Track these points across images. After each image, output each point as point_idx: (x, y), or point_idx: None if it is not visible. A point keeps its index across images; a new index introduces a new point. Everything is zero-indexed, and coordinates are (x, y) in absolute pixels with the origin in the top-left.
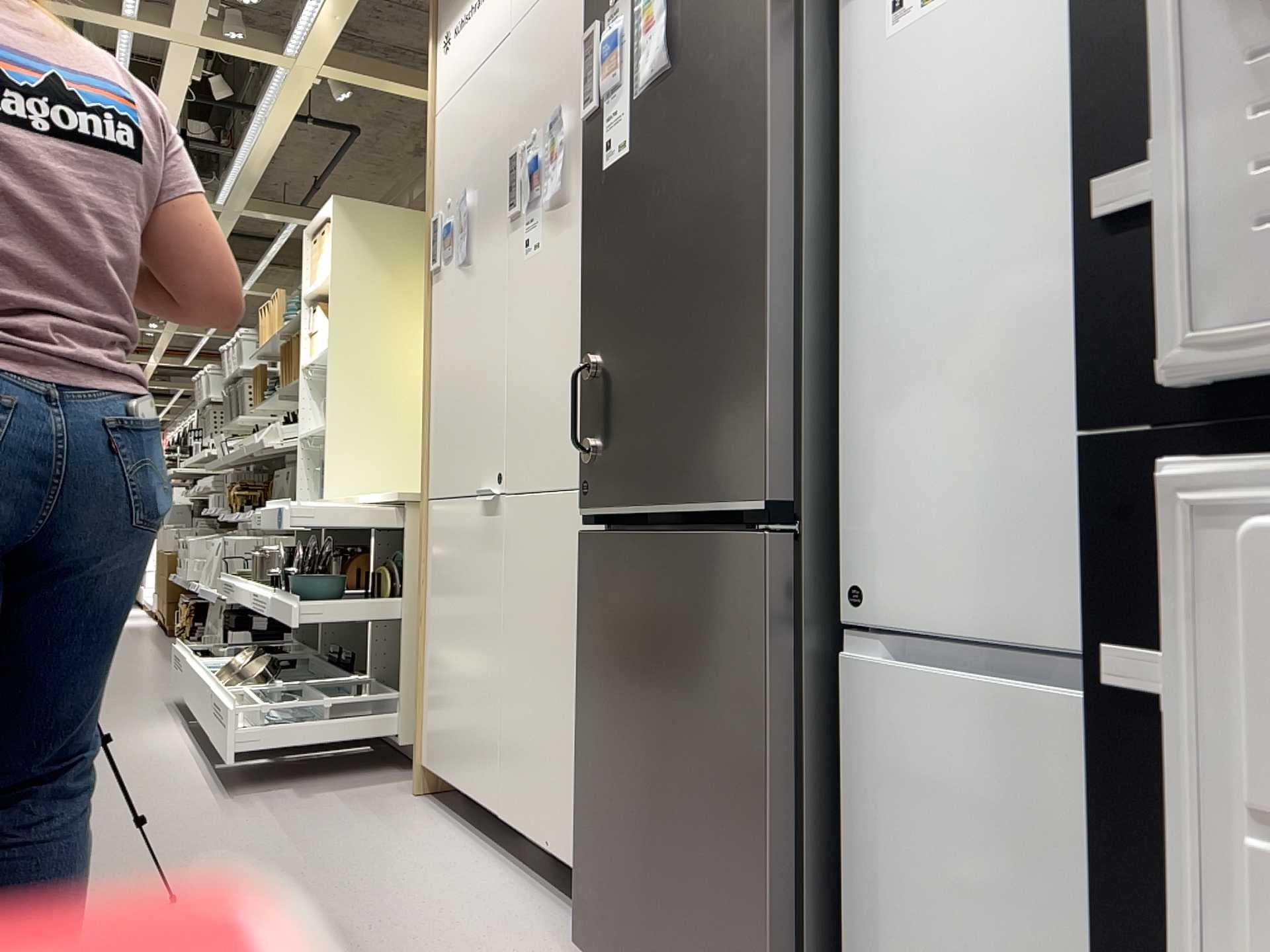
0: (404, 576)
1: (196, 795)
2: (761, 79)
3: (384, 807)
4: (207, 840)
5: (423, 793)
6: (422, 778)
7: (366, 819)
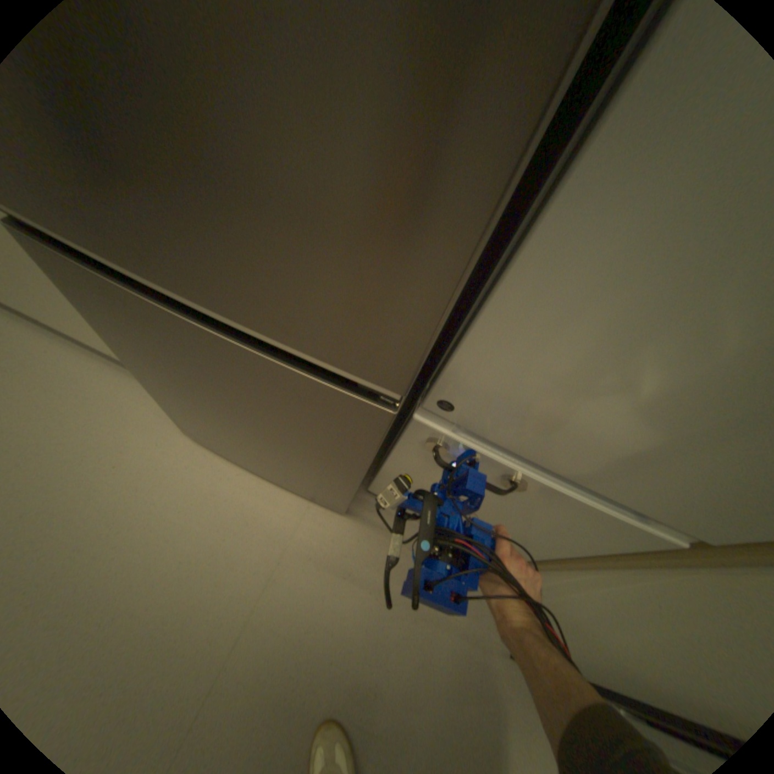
0: None
1: None
2: None
3: None
4: None
5: None
6: None
7: None
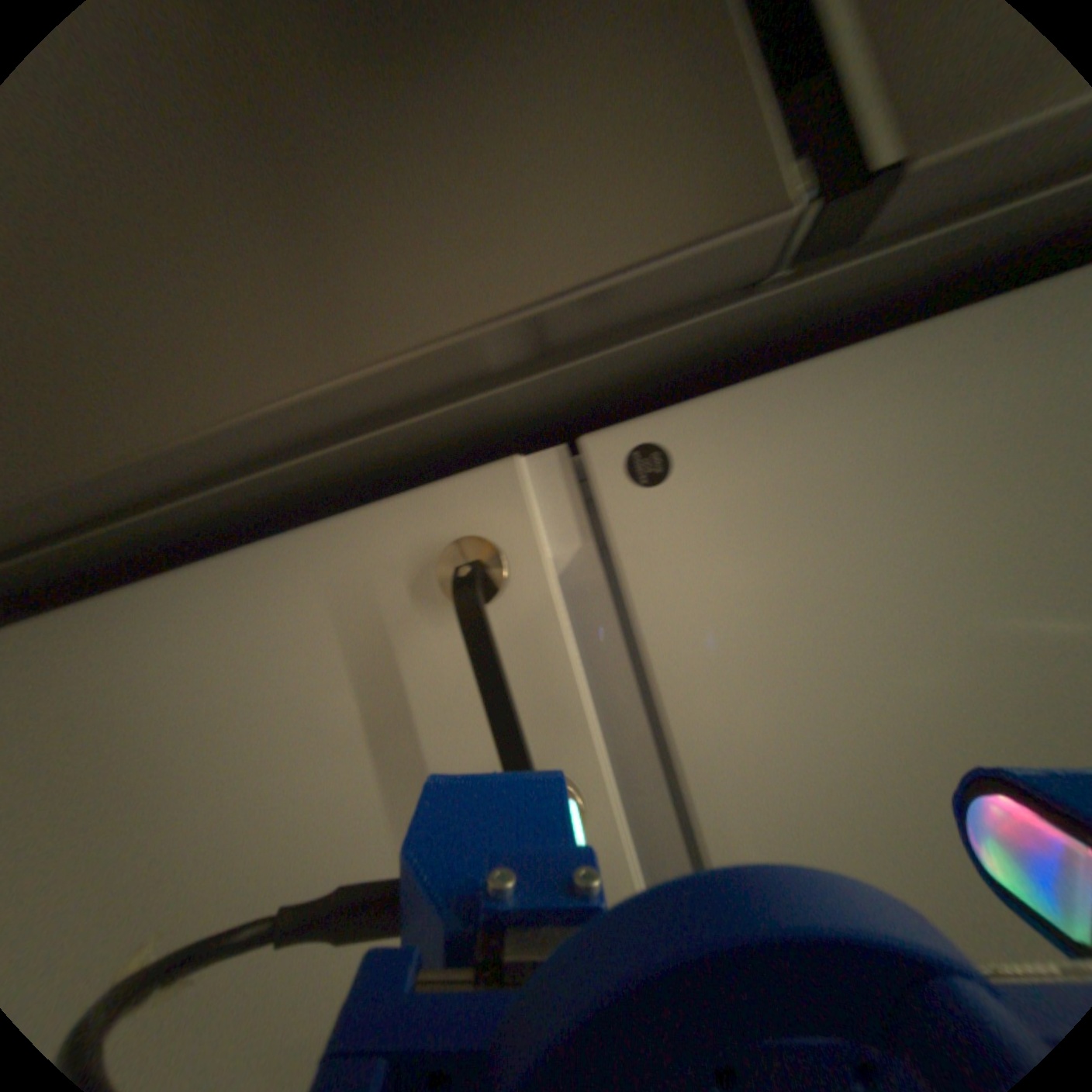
0: None
1: None
2: None
3: None
4: None
5: None
6: None
7: None
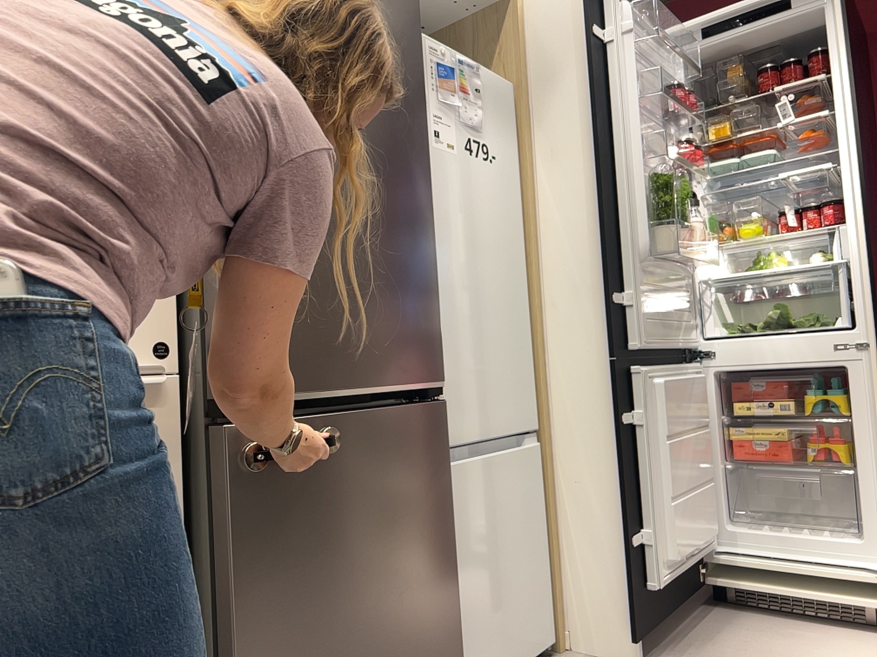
0: None
1: None
2: (423, 127)
3: None
4: None
5: None
6: None
7: None
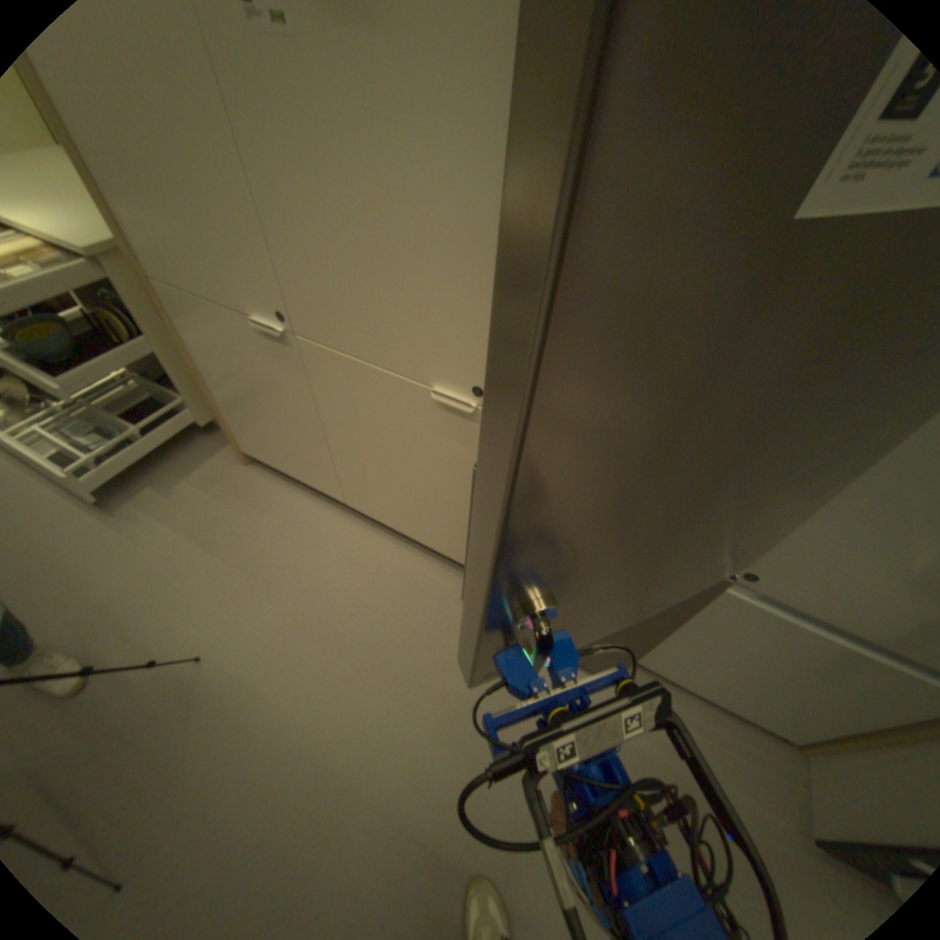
0: (129, 313)
1: (76, 524)
2: None
3: (234, 488)
4: (144, 577)
5: (247, 462)
6: (243, 457)
7: (235, 507)
